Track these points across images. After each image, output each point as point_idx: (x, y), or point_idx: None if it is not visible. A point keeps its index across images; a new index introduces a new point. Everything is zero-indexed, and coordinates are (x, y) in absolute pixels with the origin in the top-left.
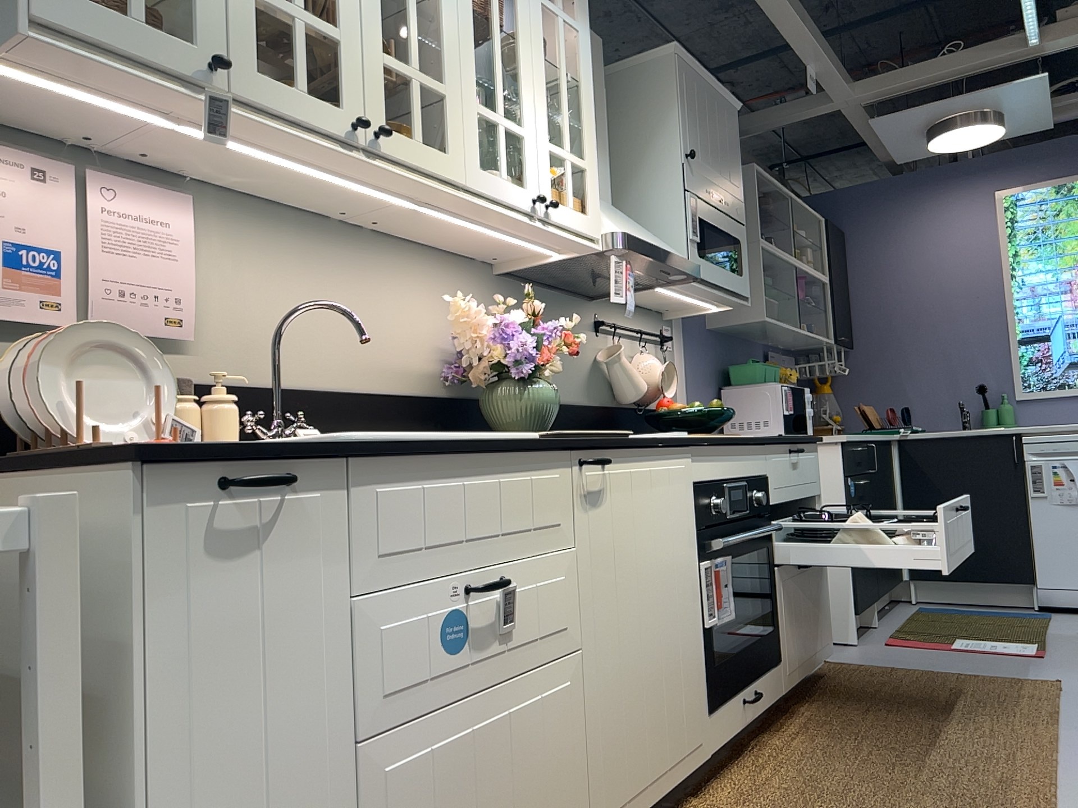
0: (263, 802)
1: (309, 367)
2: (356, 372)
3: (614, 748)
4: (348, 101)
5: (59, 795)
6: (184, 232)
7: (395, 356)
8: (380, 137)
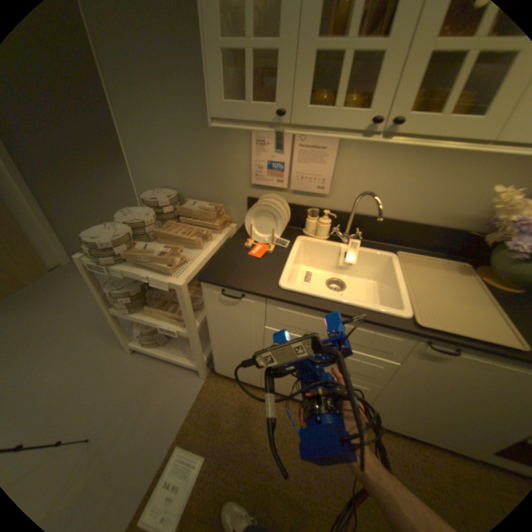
0: (238, 347)
1: (386, 207)
2: (415, 212)
3: (392, 416)
4: (379, 100)
5: (193, 326)
6: (333, 149)
7: (452, 207)
8: (399, 122)
